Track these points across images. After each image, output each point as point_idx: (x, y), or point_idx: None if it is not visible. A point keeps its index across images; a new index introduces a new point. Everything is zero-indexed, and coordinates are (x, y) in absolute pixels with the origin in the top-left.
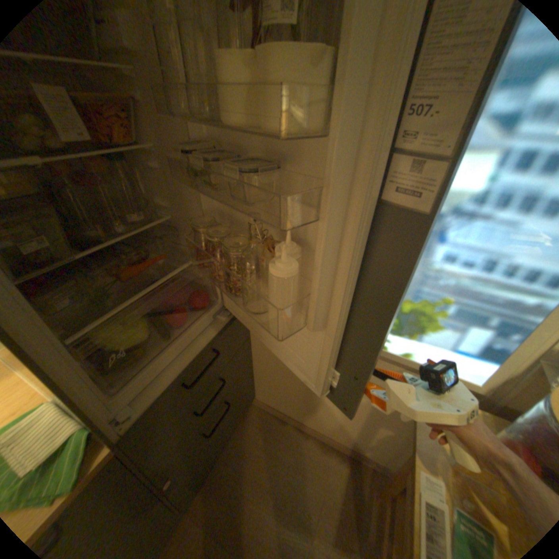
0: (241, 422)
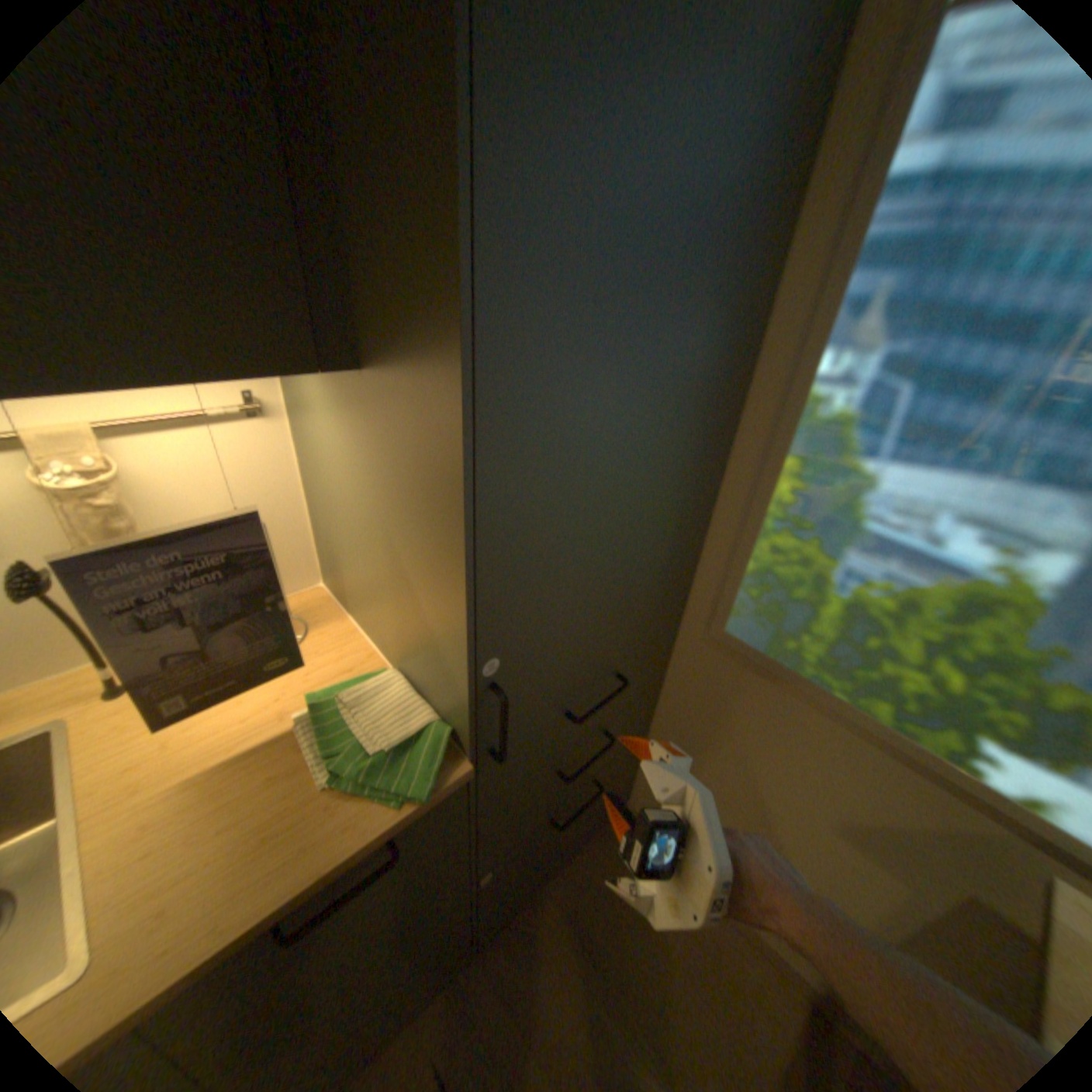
0: (594, 837)
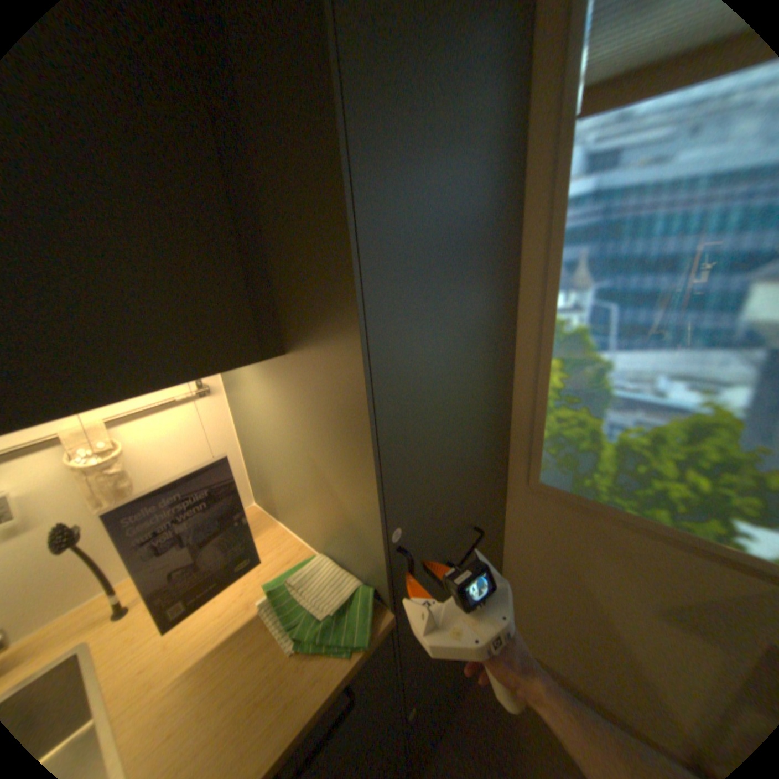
0: None
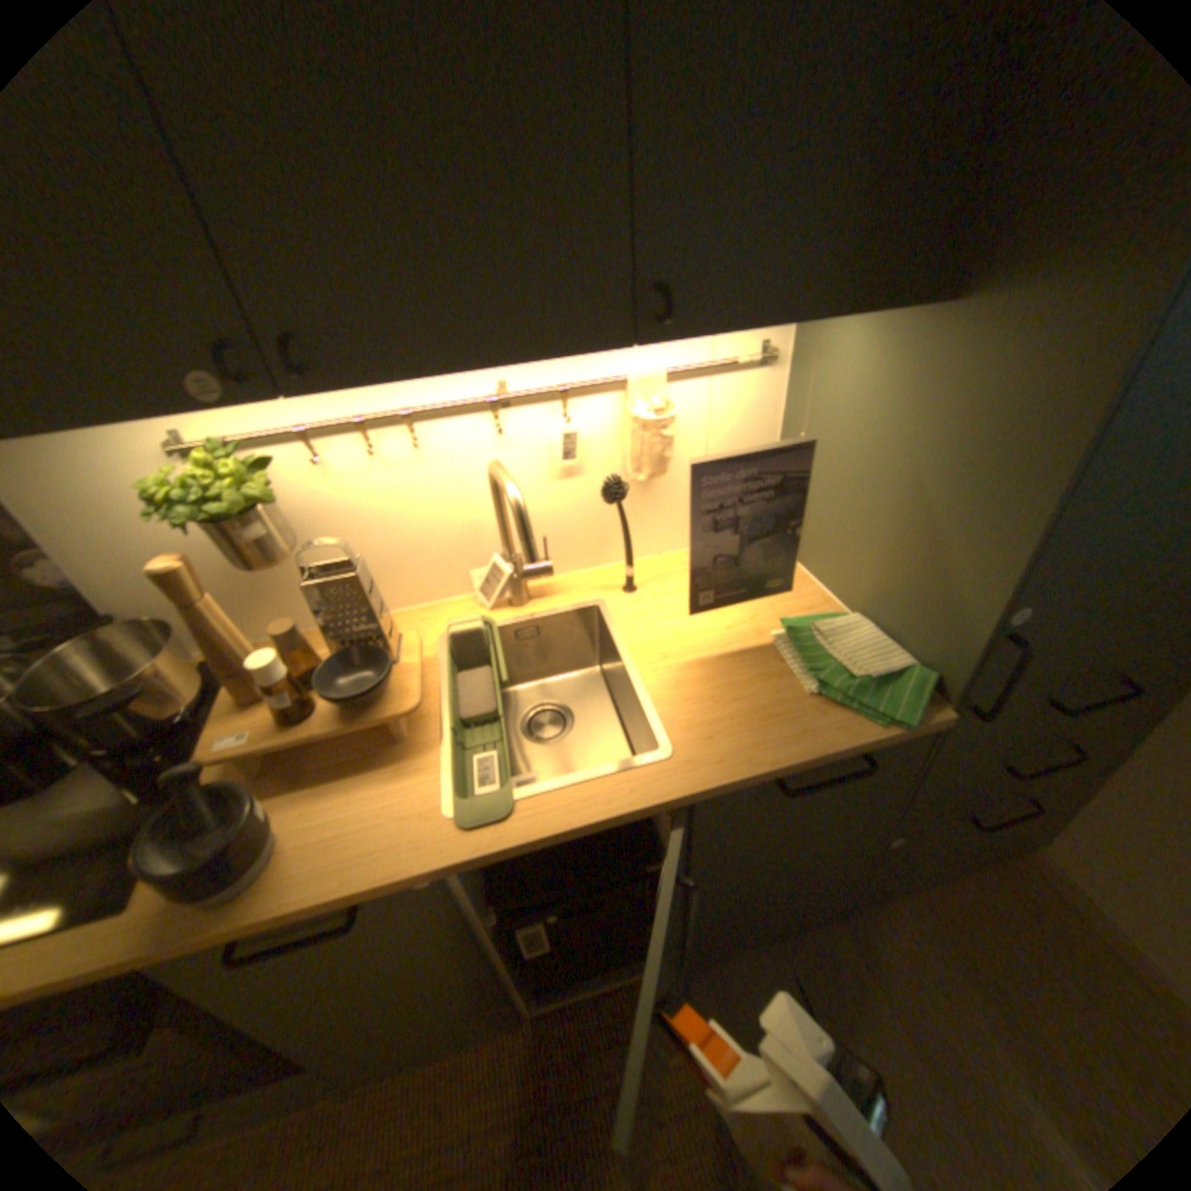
0: (989, 870)
